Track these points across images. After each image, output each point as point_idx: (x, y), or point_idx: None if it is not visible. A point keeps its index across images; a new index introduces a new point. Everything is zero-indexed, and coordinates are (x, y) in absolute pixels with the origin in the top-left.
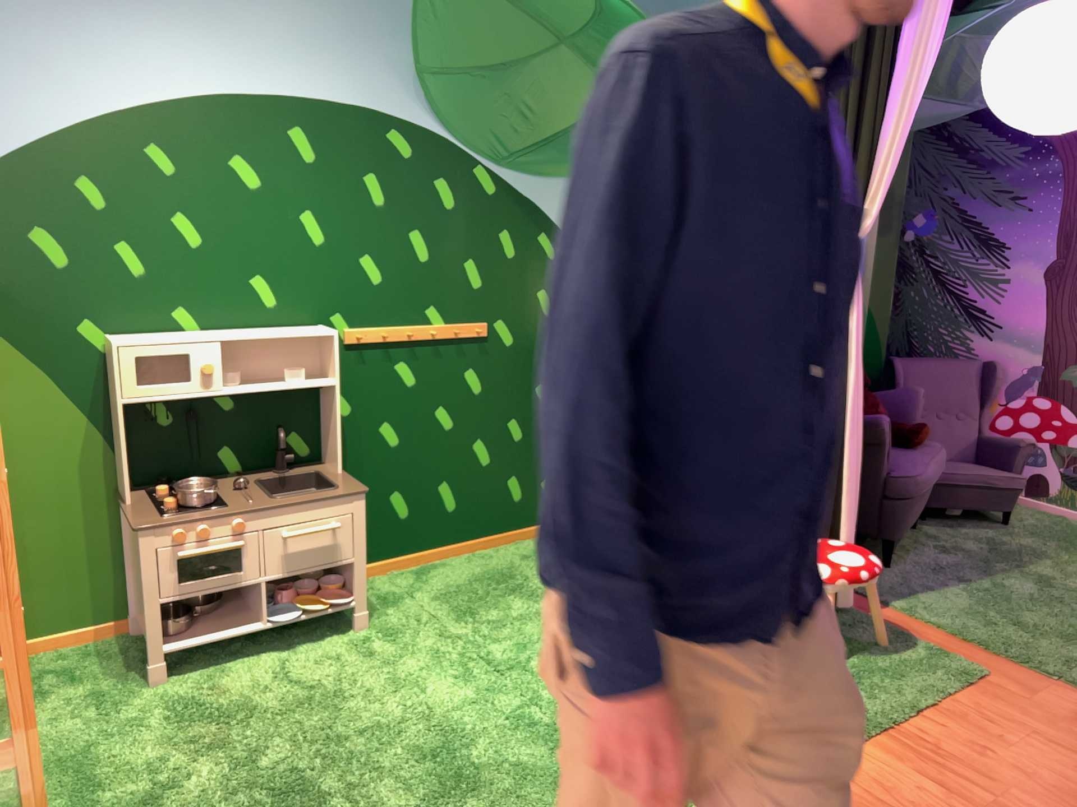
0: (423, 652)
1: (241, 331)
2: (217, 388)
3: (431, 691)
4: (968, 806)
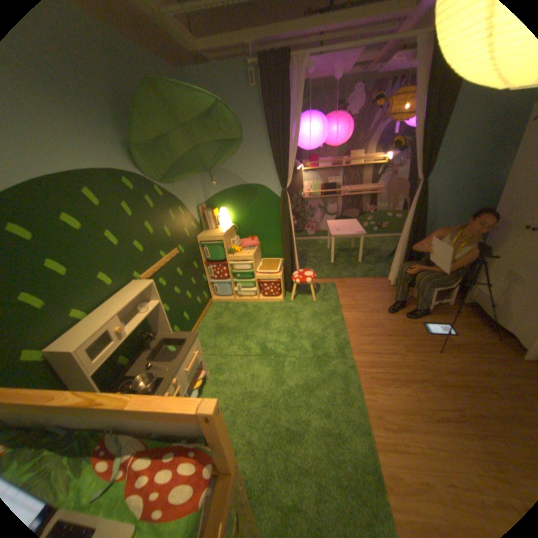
0: (236, 368)
1: (108, 303)
2: (123, 336)
3: (257, 377)
4: (368, 313)
